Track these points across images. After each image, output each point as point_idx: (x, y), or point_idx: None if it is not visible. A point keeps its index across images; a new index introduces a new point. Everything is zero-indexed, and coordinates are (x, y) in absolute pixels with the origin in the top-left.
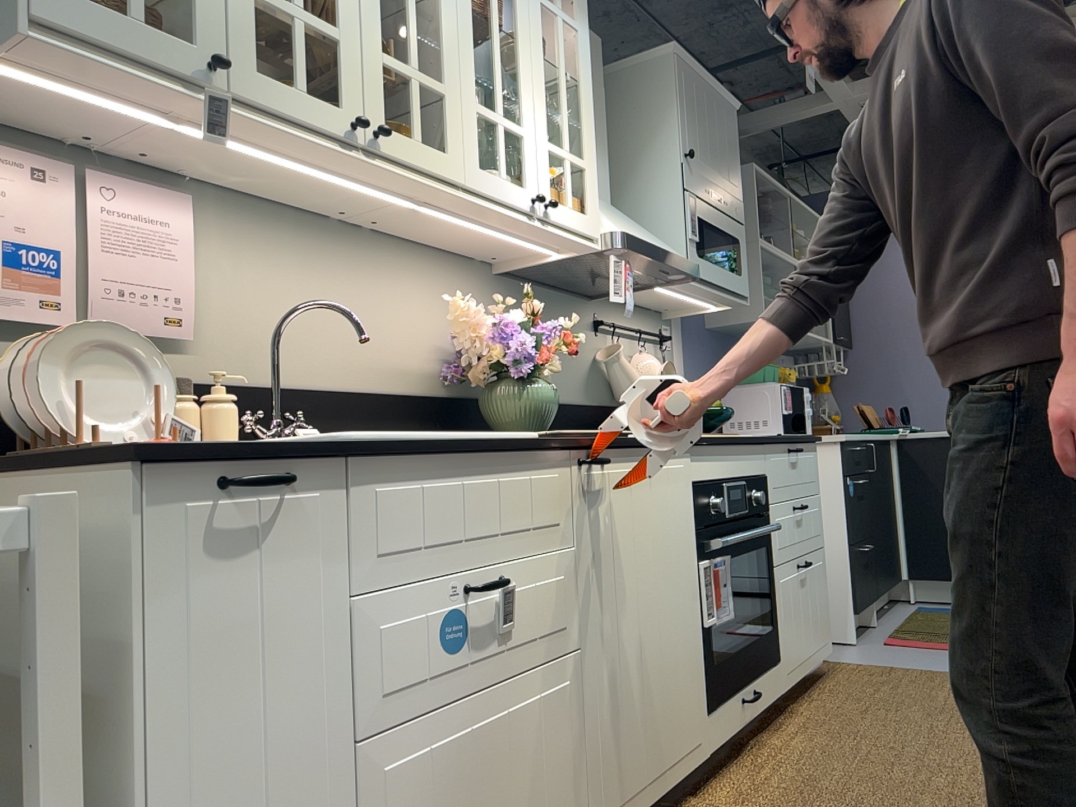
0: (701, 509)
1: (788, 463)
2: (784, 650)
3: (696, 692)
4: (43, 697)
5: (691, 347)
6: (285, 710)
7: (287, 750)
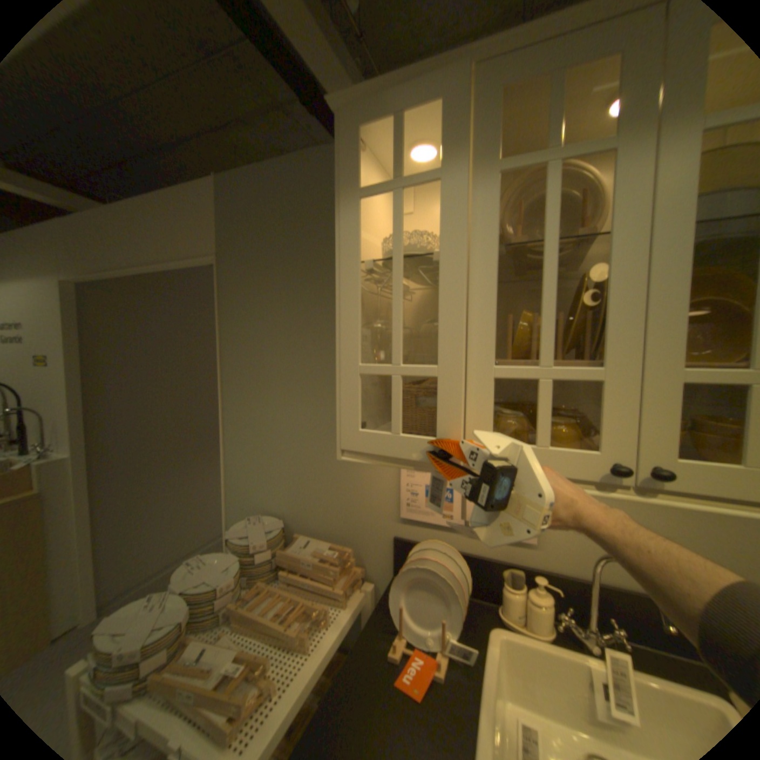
0: None
1: None
2: None
3: None
4: None
5: None
6: None
7: None
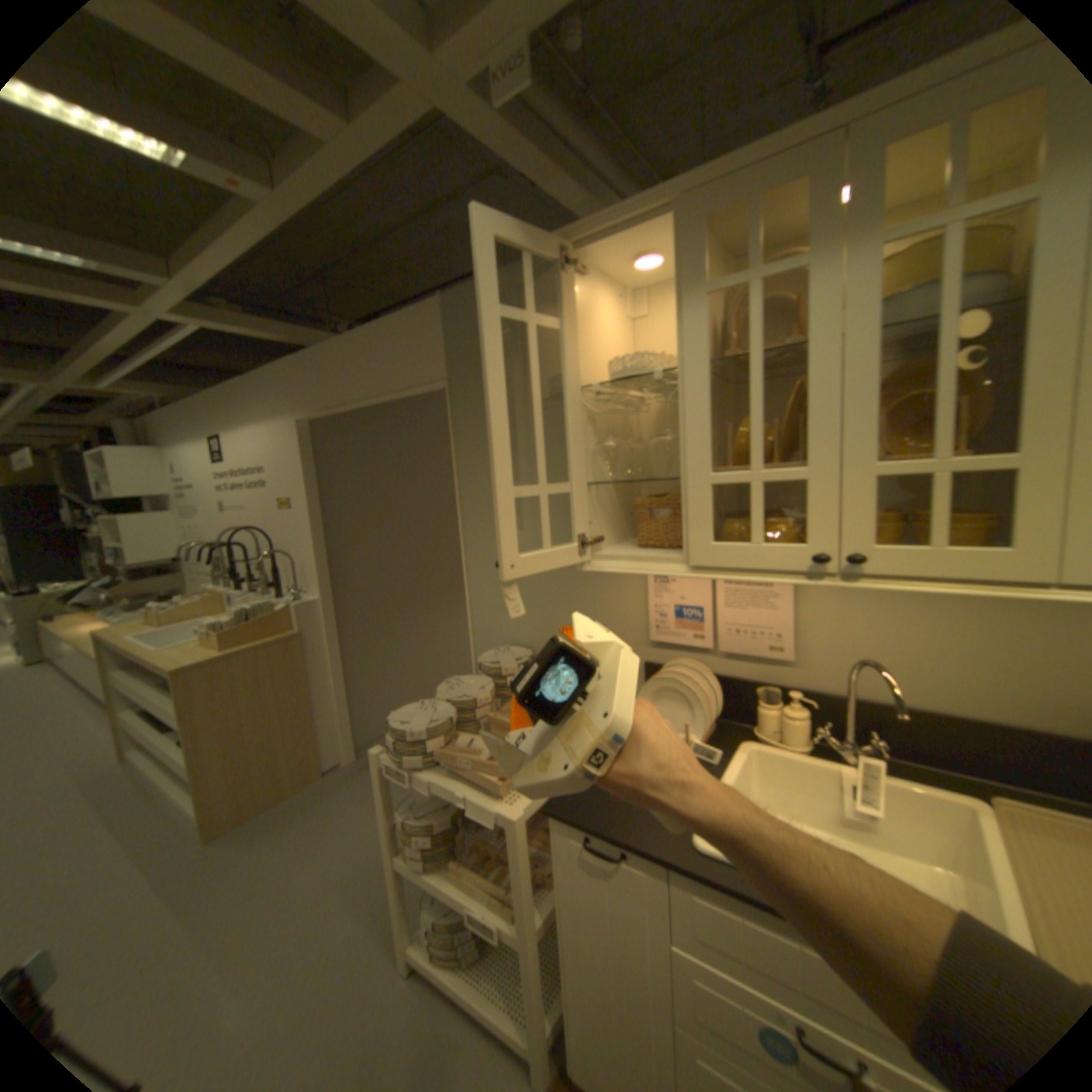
0: None
1: None
2: None
3: None
4: (515, 885)
5: None
6: (628, 970)
7: (629, 988)
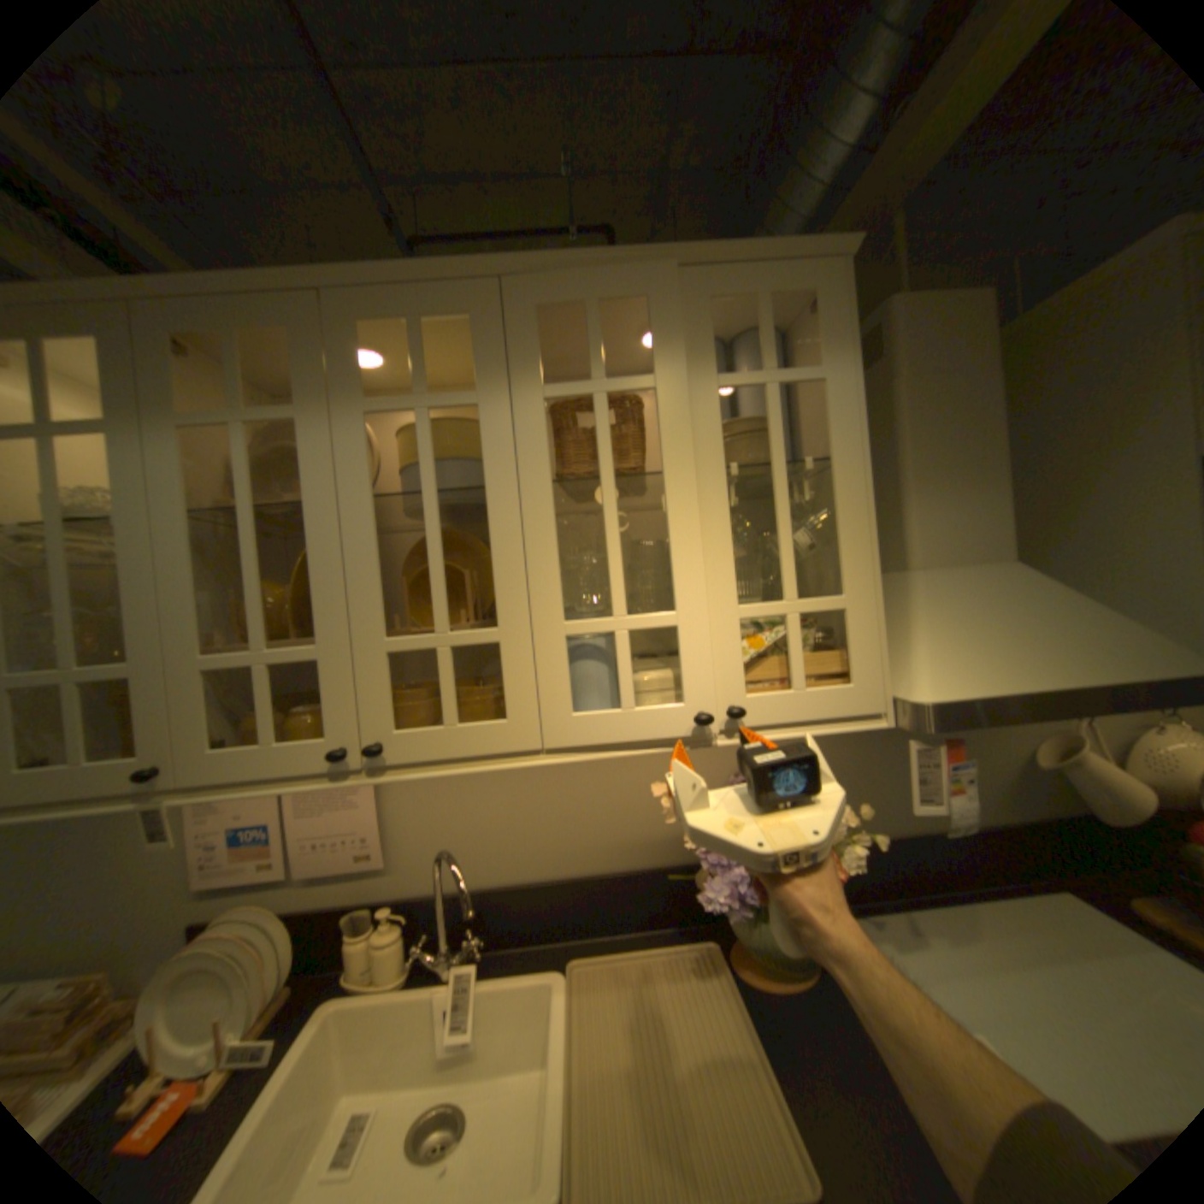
0: None
1: None
2: None
3: None
4: None
5: None
6: None
7: None
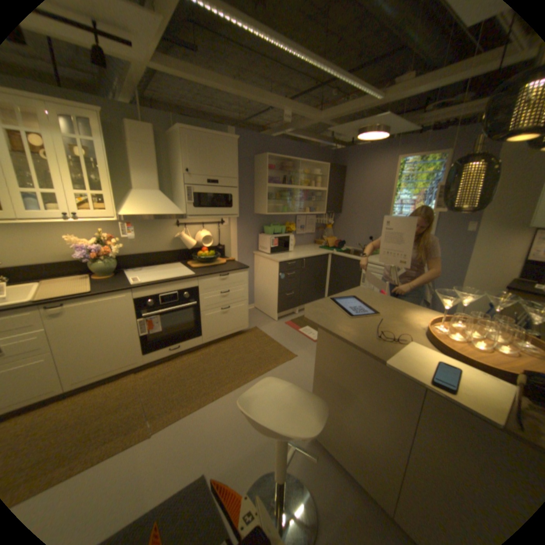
0: (138, 305)
1: (217, 280)
2: (205, 333)
3: (133, 352)
4: None
5: (241, 222)
6: None
7: None
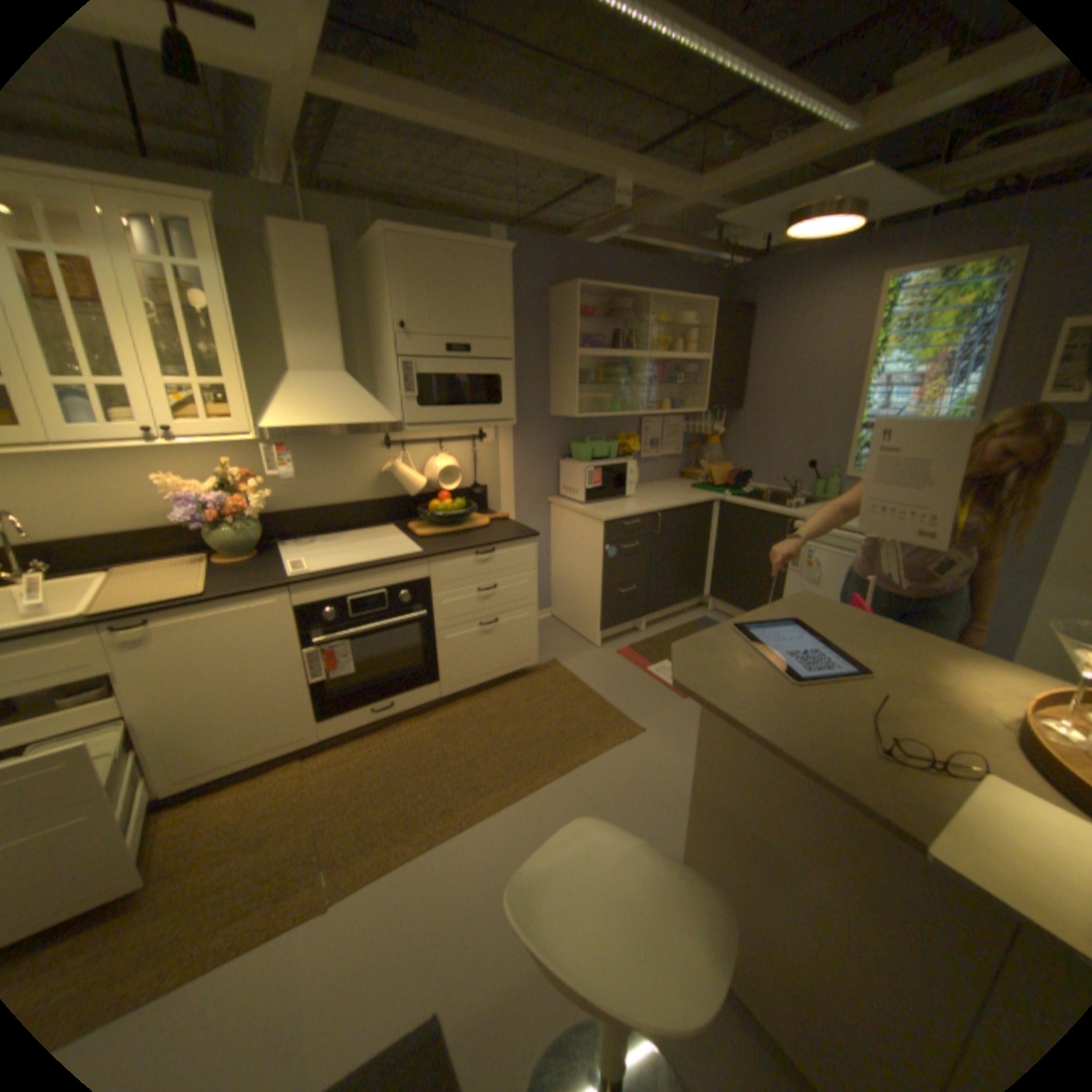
0: (305, 620)
1: (471, 562)
2: (446, 675)
3: (296, 716)
4: None
5: (522, 434)
6: None
7: None
